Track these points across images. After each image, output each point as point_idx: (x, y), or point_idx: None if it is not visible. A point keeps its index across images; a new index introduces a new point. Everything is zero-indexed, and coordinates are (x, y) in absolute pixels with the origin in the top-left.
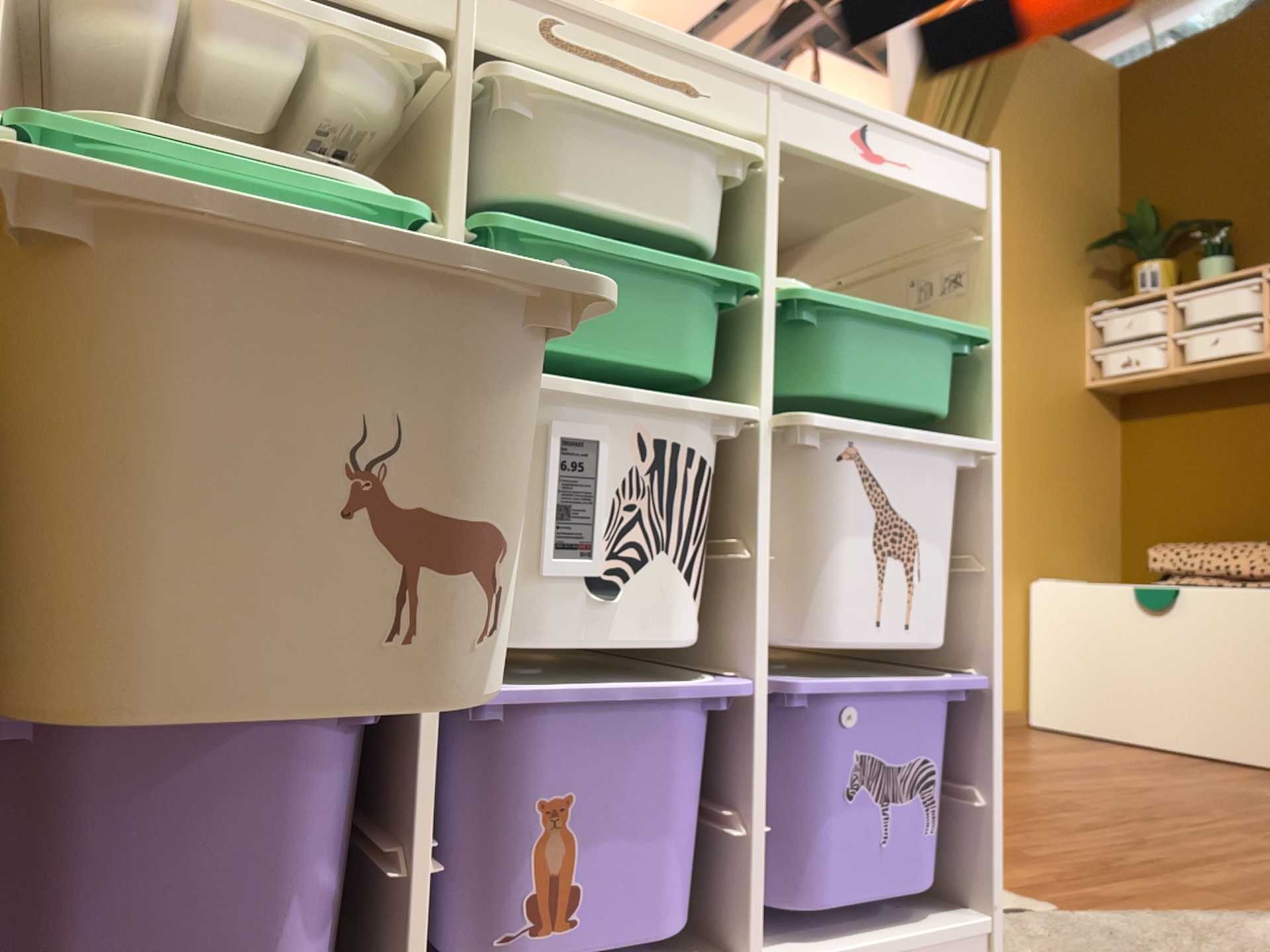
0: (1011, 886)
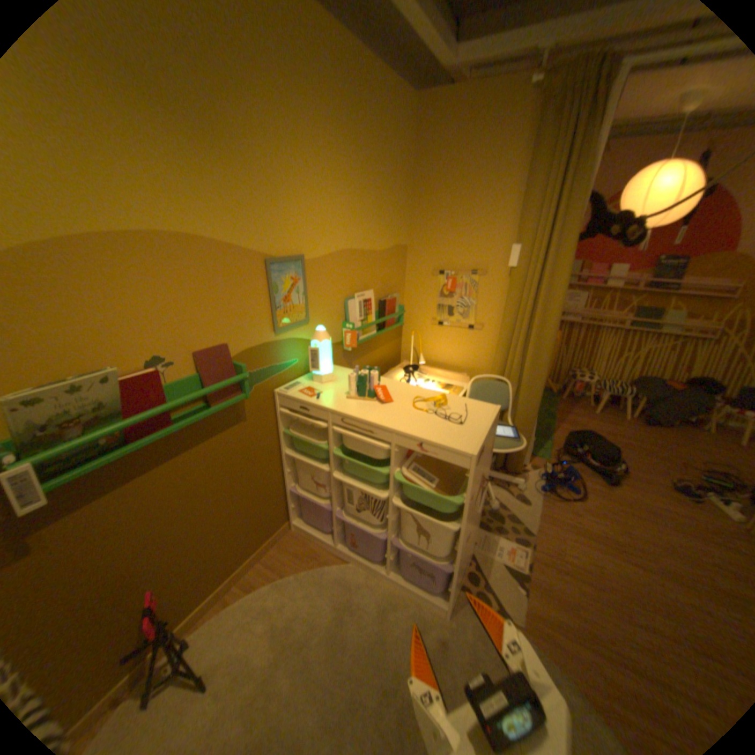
0: (531, 616)
